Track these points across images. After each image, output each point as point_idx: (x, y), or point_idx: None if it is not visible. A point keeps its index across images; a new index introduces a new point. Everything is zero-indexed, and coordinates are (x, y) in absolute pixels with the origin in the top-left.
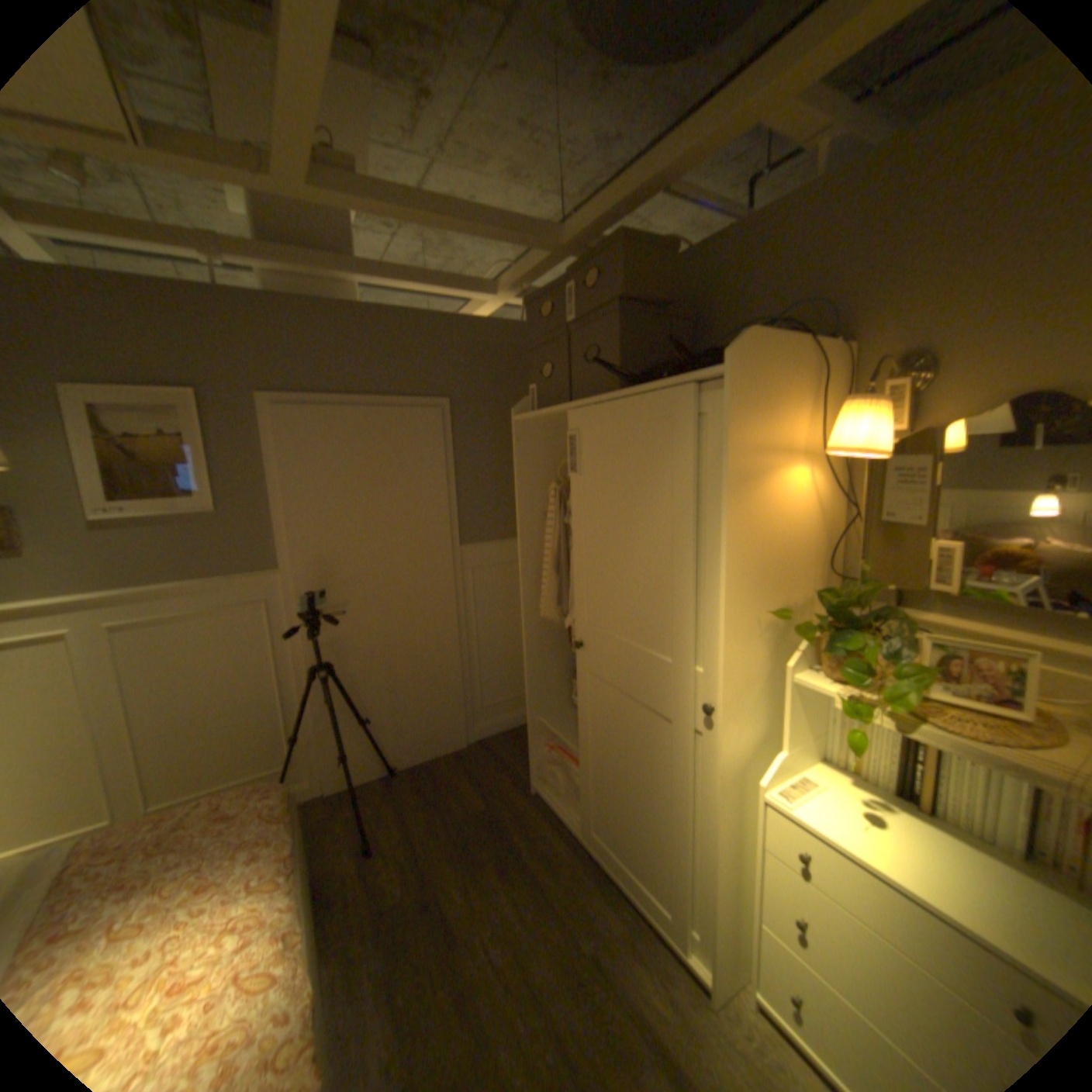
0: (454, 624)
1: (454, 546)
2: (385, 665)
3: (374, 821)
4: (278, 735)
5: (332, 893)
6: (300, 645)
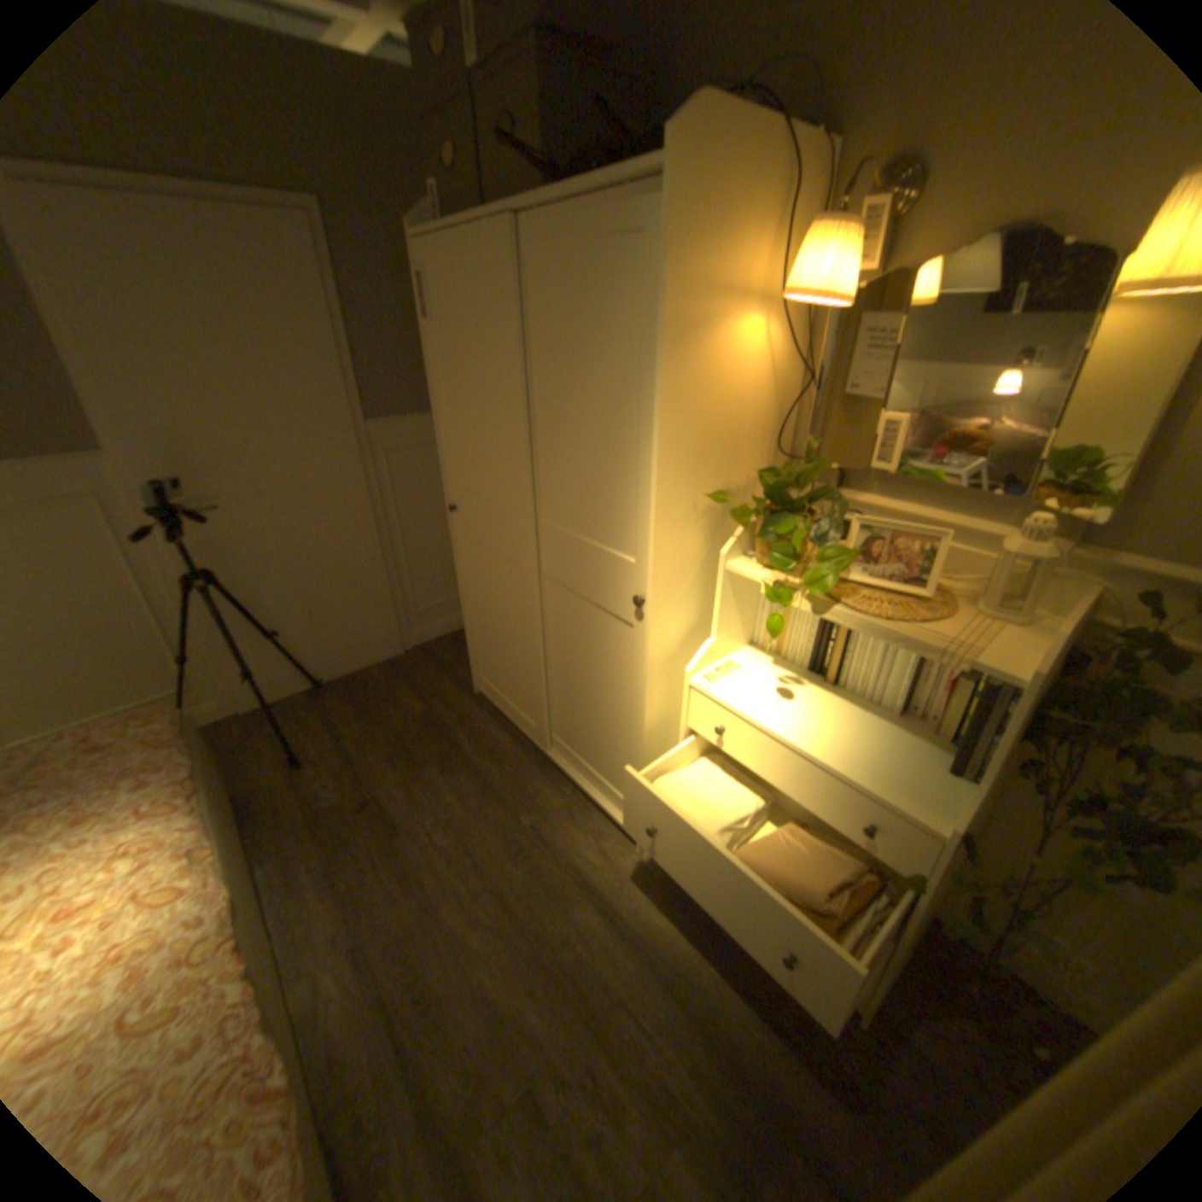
0: (368, 520)
1: (354, 421)
2: (285, 571)
3: (300, 734)
4: (160, 656)
5: (259, 805)
6: (160, 551)
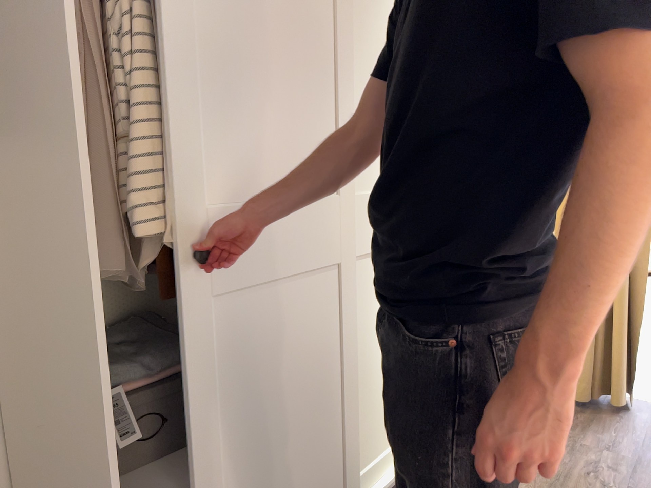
0: None
1: None
2: None
3: None
4: None
5: None
6: None
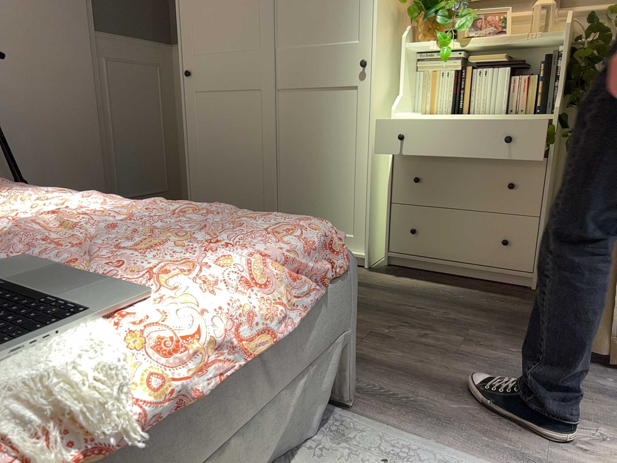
0: (95, 108)
1: (91, 30)
2: (33, 136)
3: None
4: None
5: None
6: None
